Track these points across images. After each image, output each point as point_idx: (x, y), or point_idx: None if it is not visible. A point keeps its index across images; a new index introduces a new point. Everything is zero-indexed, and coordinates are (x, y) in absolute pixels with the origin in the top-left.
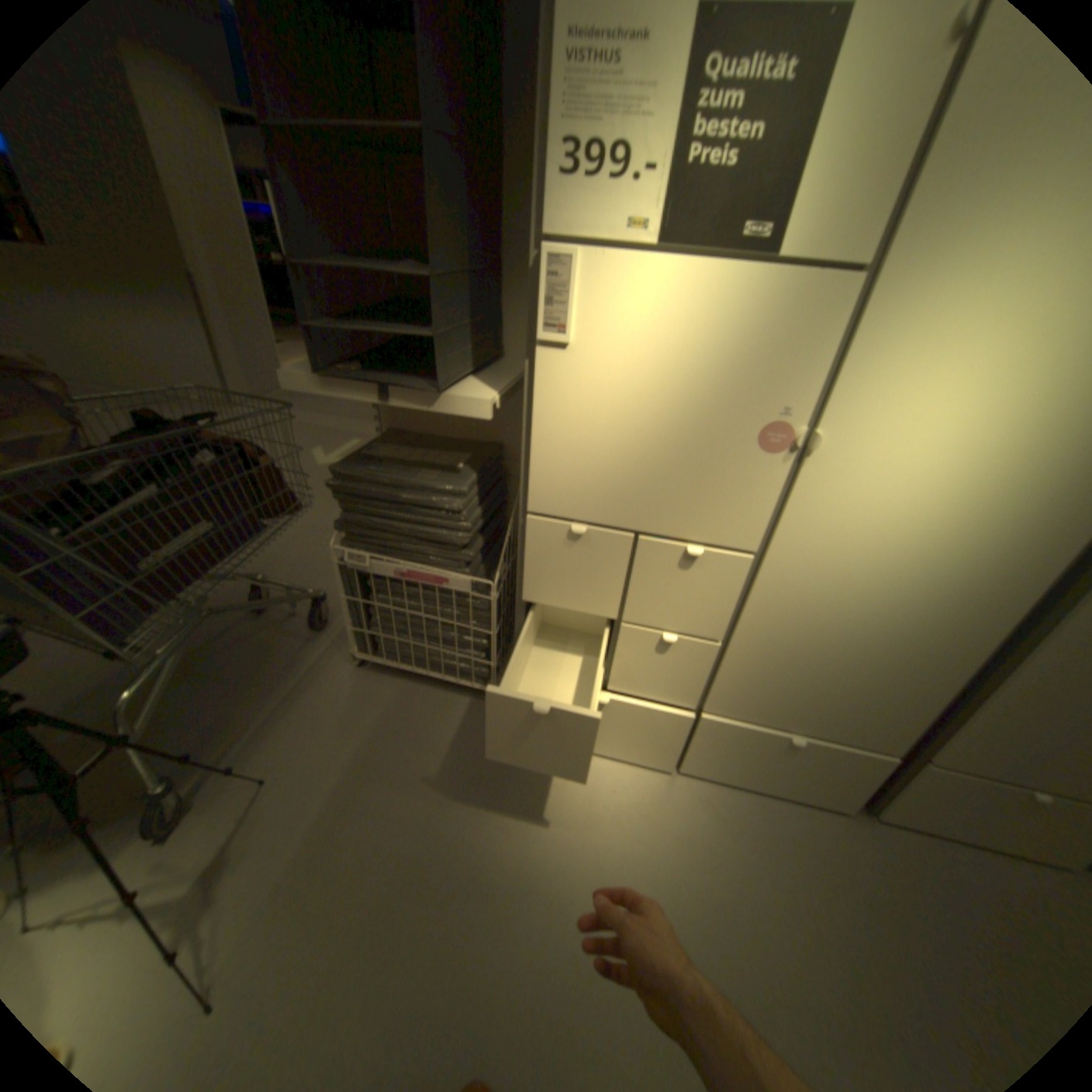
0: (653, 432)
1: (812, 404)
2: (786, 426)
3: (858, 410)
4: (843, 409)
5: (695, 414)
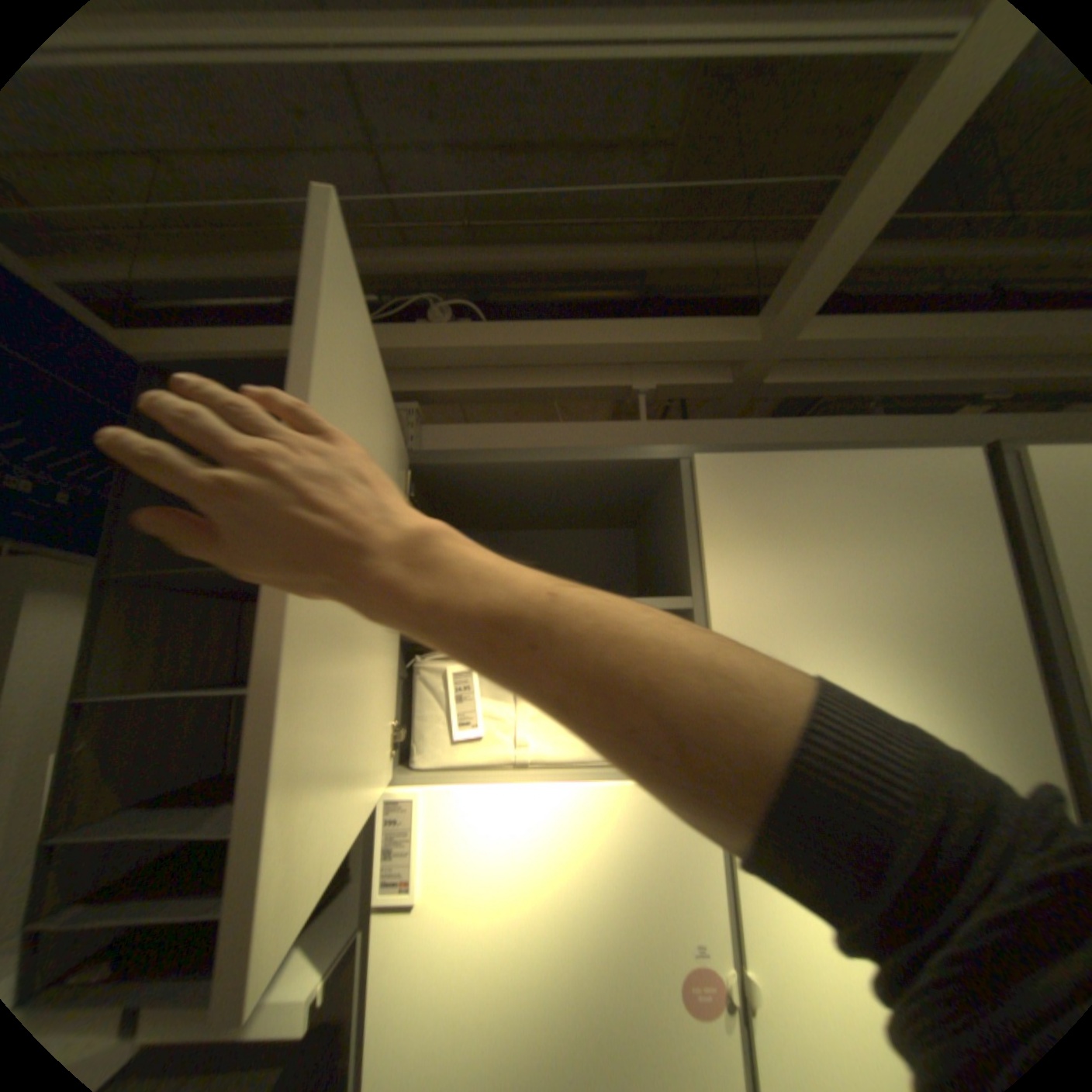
0: (543, 1017)
1: (726, 936)
2: (709, 975)
3: (780, 936)
4: (763, 937)
5: (593, 978)
